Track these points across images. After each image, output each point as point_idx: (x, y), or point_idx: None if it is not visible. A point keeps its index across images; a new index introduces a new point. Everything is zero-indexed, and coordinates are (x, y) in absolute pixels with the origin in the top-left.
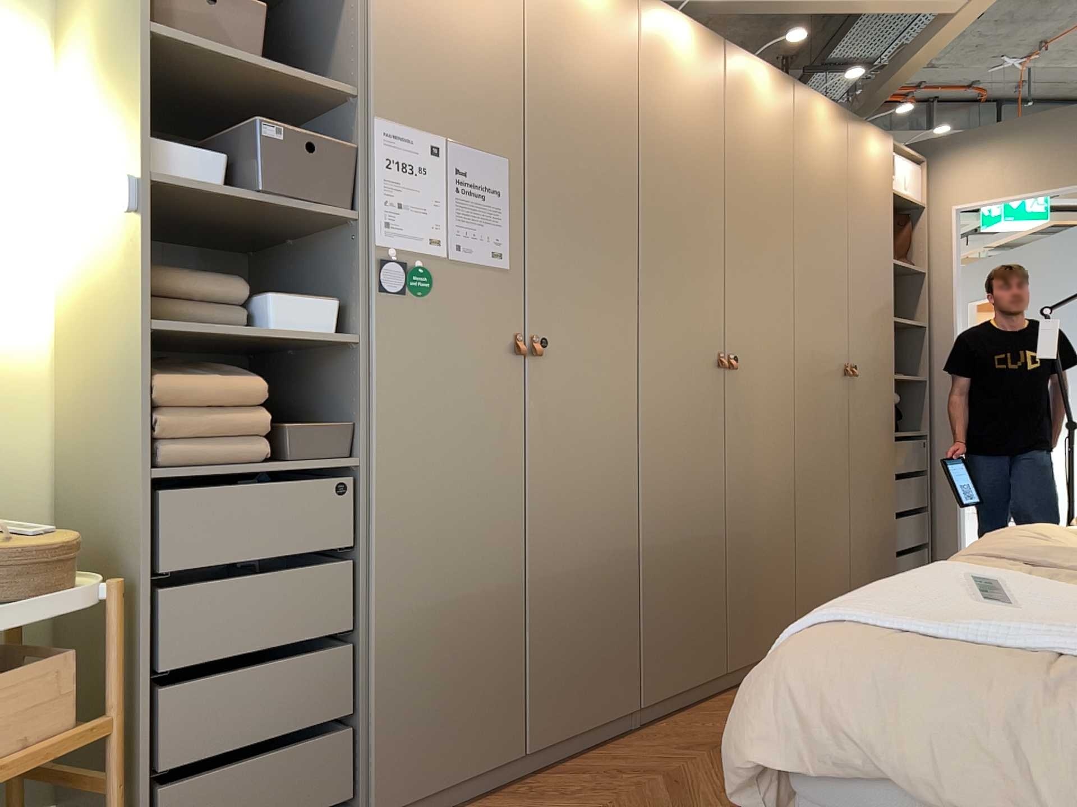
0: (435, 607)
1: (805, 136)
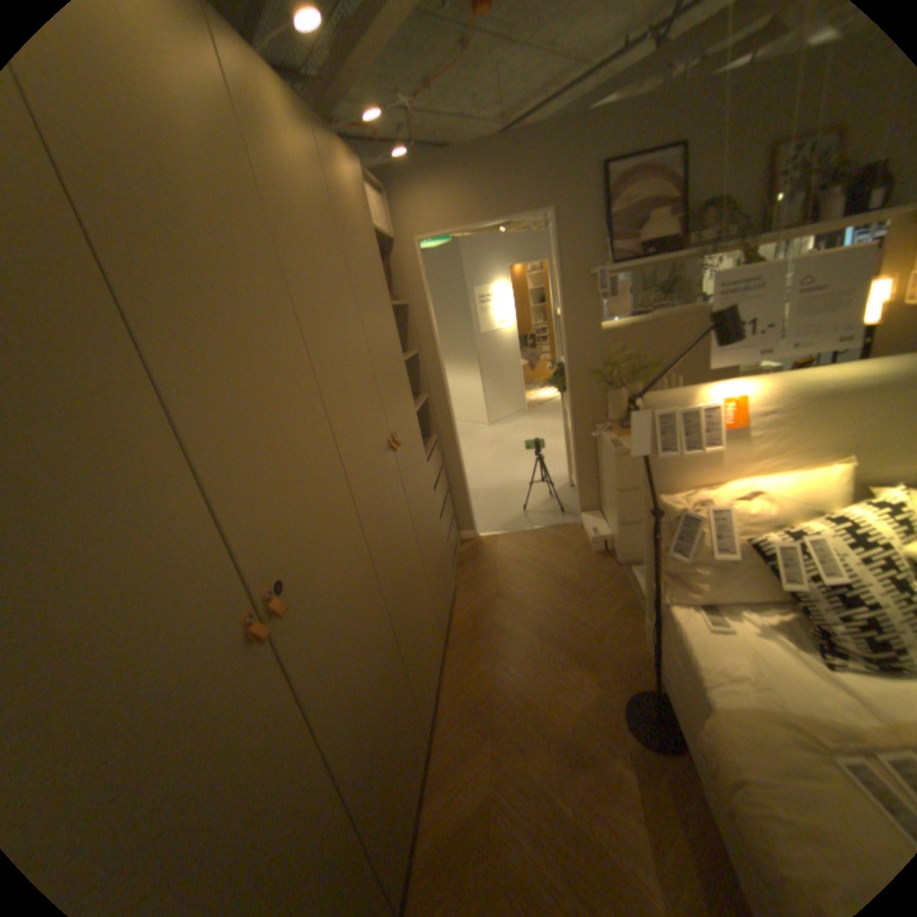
0: None
1: (274, 138)
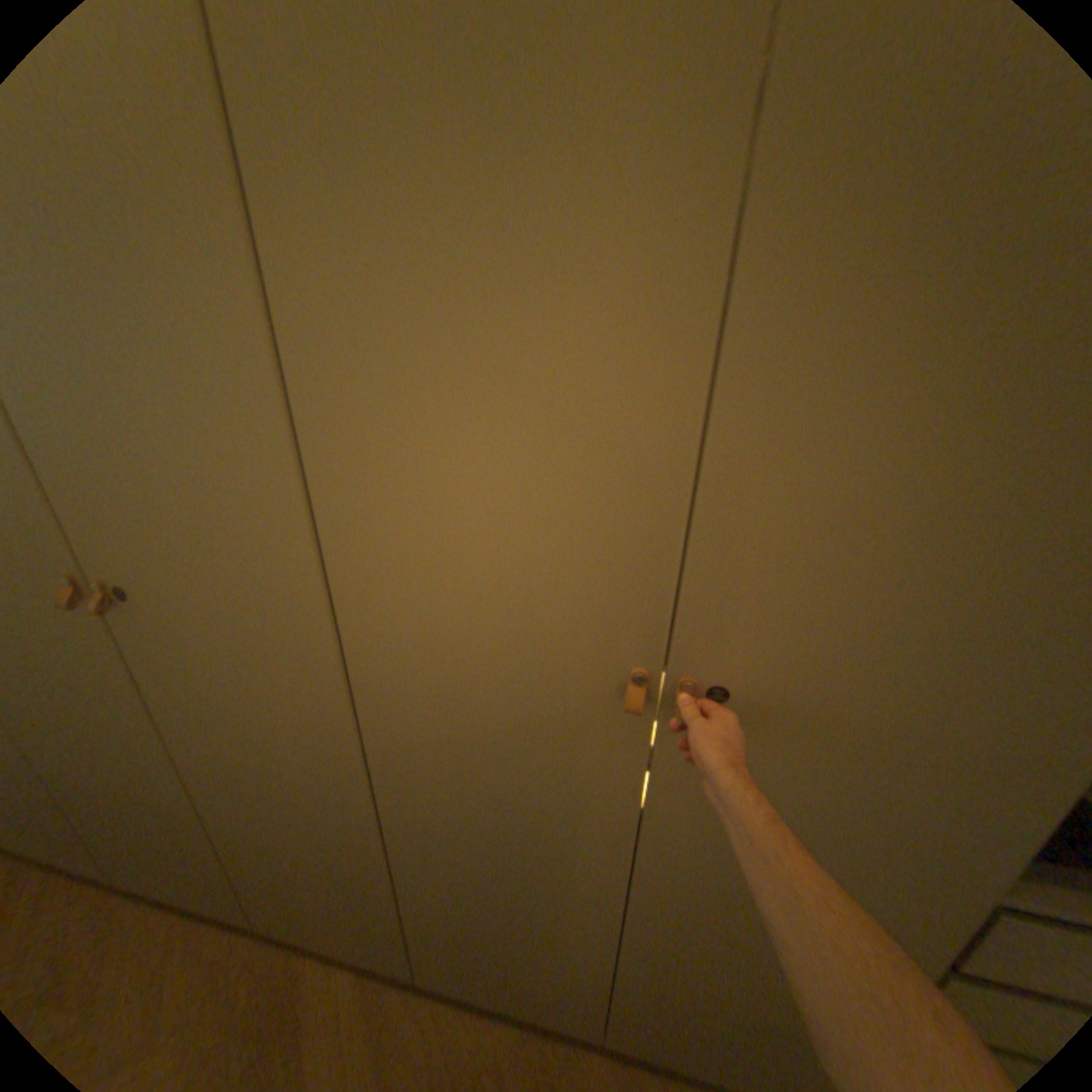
0: None
1: None
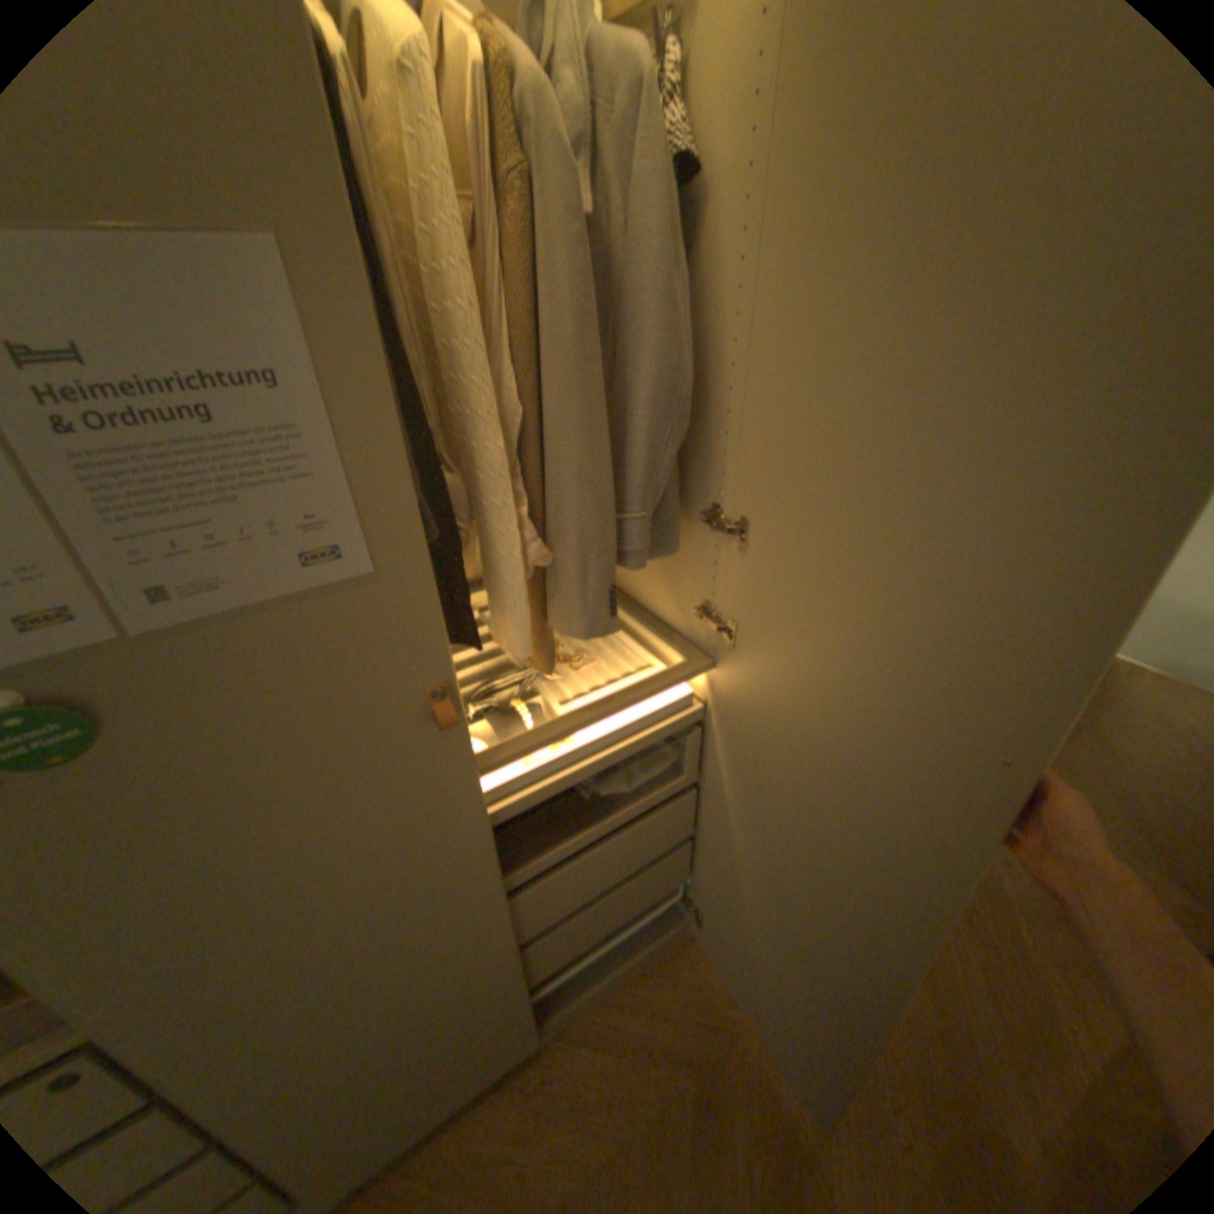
0: (376, 1043)
1: None
